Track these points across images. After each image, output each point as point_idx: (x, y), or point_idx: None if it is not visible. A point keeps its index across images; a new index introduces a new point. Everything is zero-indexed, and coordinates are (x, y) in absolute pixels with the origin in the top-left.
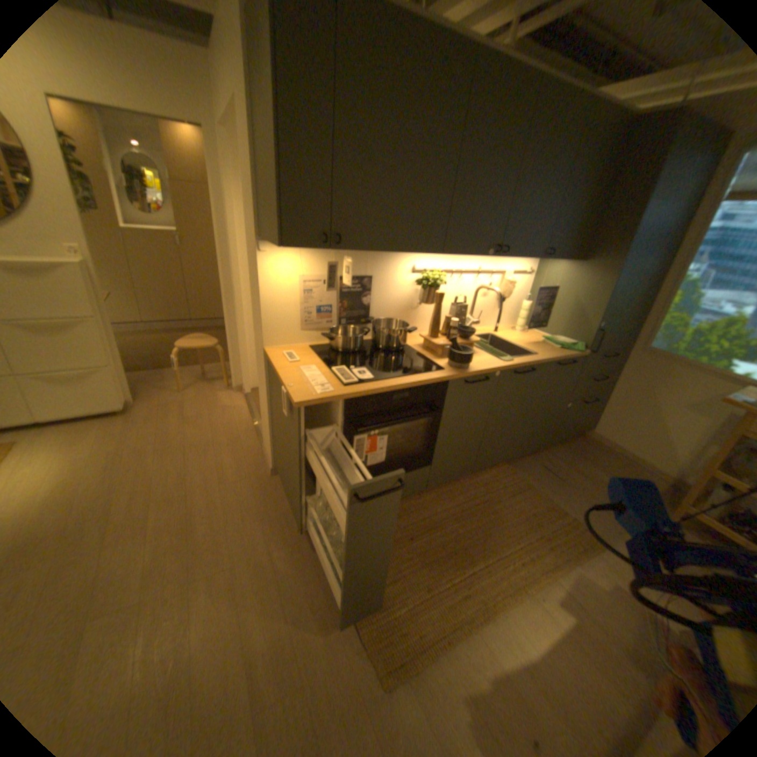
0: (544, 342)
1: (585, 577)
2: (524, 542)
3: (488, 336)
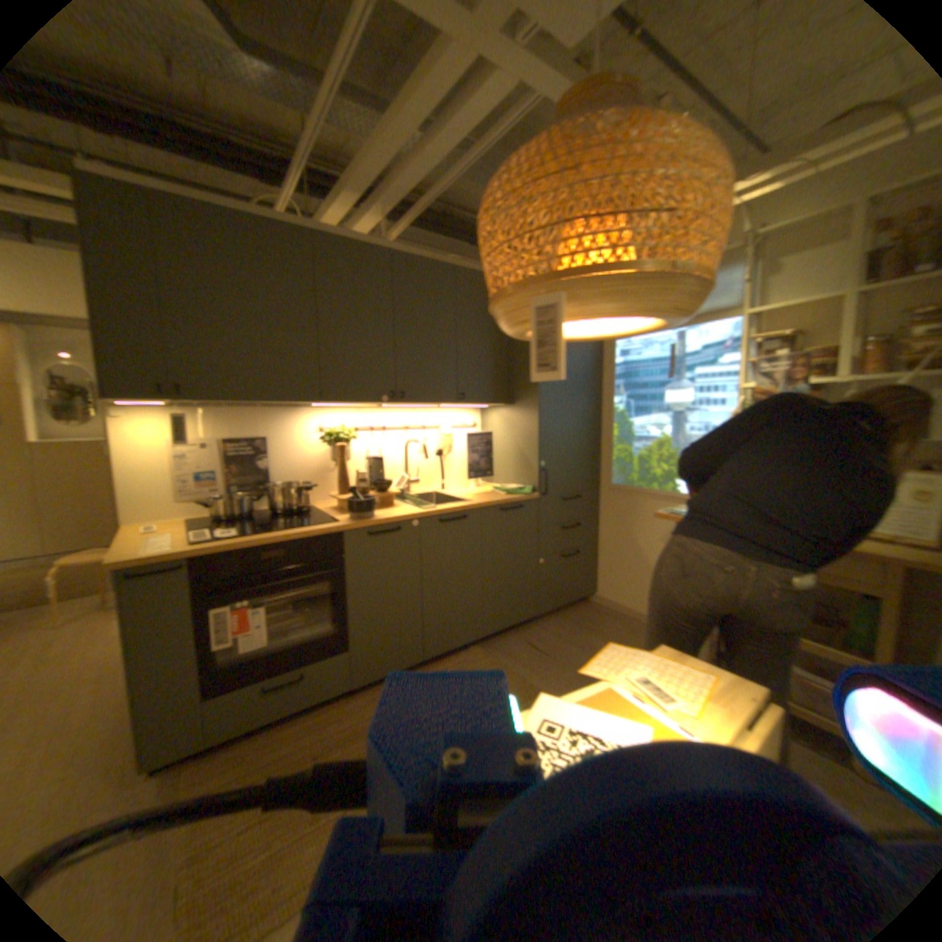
0: (493, 491)
1: None
2: None
3: (434, 494)
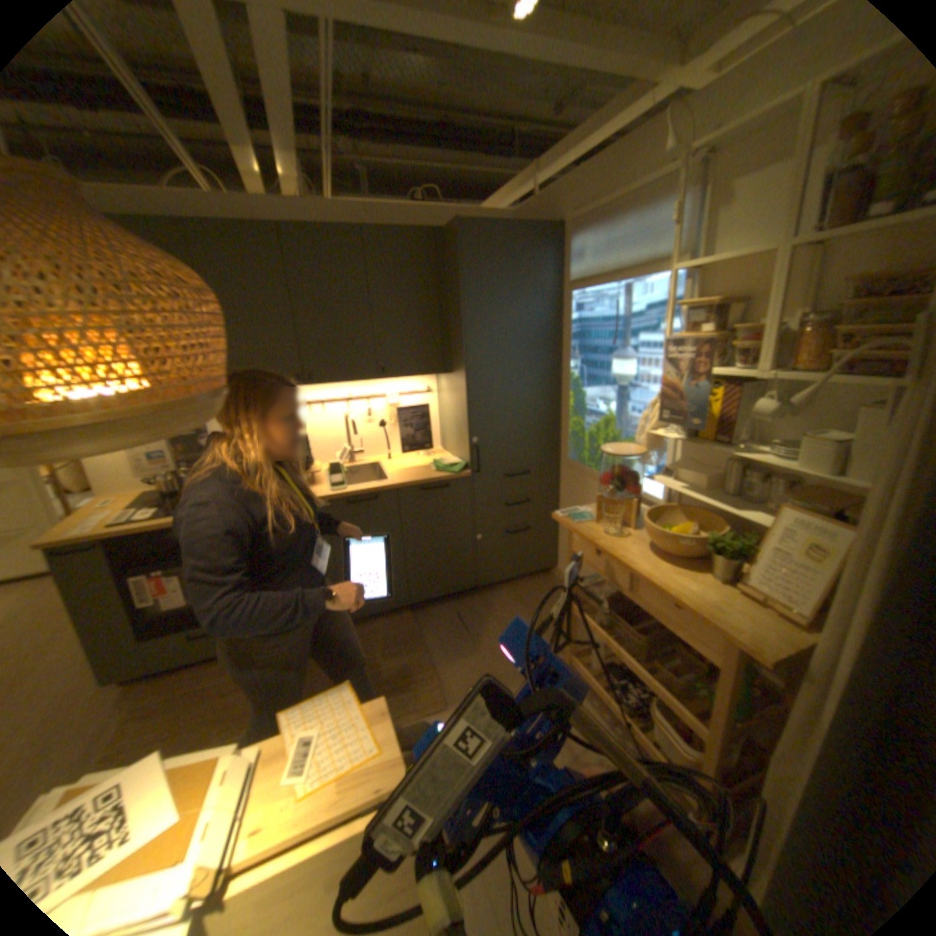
0: (429, 467)
1: None
2: None
3: (377, 466)
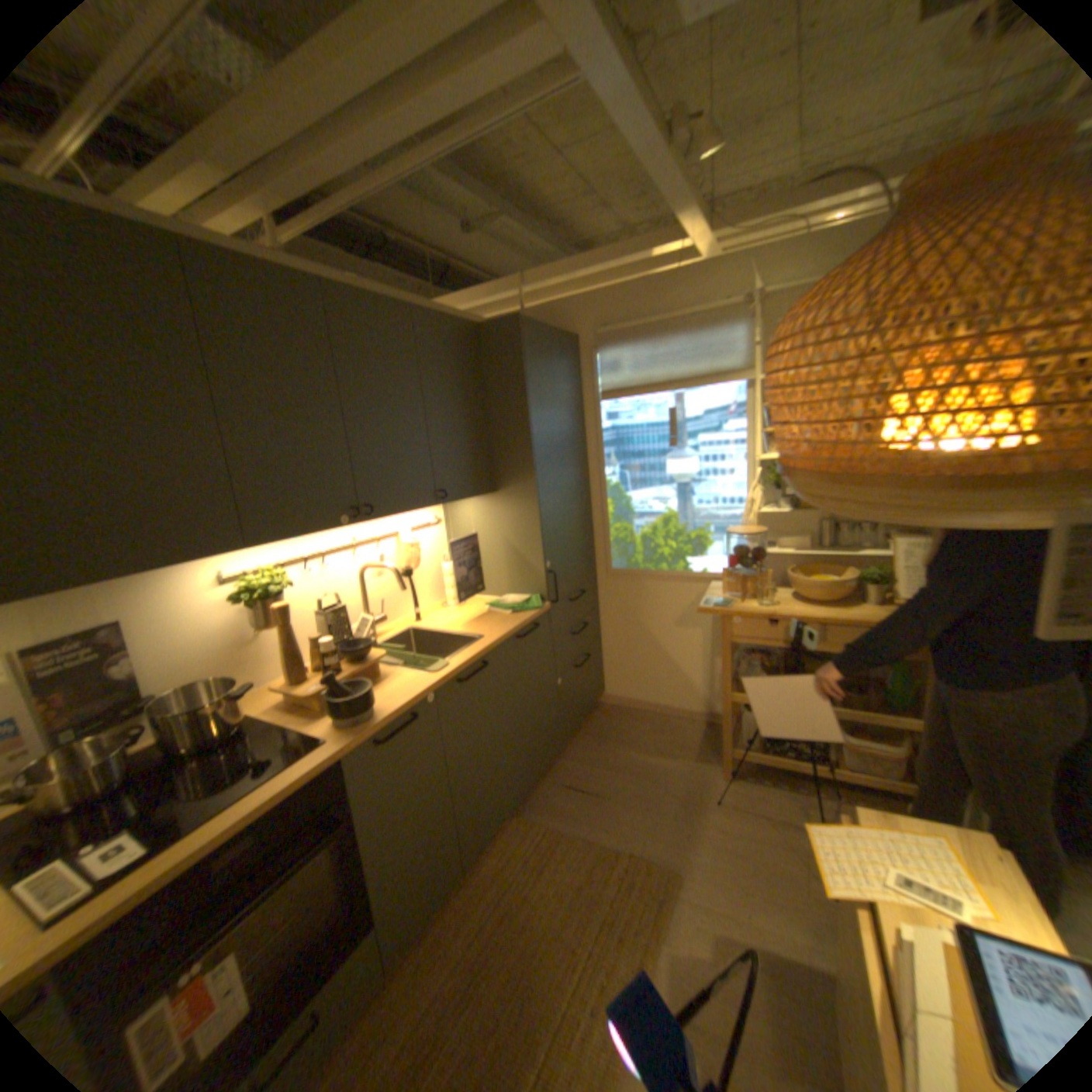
0: (490, 611)
1: (675, 957)
2: (579, 958)
3: (409, 633)
